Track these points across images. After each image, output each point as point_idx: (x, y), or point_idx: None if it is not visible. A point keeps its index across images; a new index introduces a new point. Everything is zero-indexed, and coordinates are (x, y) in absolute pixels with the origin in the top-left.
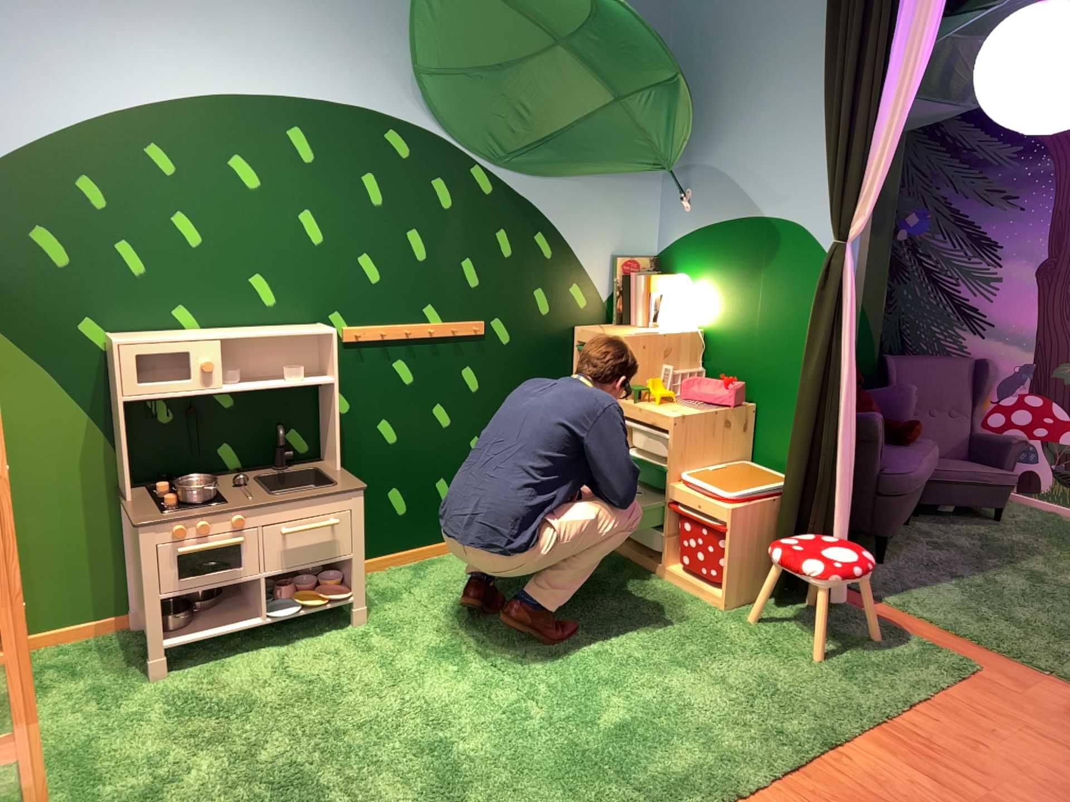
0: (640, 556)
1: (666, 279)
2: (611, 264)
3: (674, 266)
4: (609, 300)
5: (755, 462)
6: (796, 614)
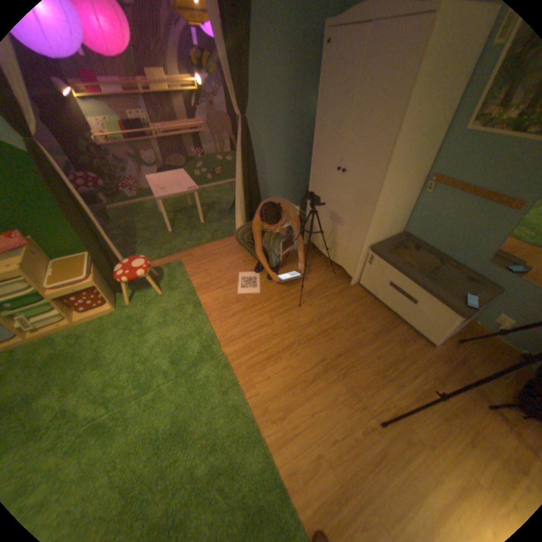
0: (50, 330)
1: None
2: None
3: None
4: None
5: (51, 259)
6: (131, 290)
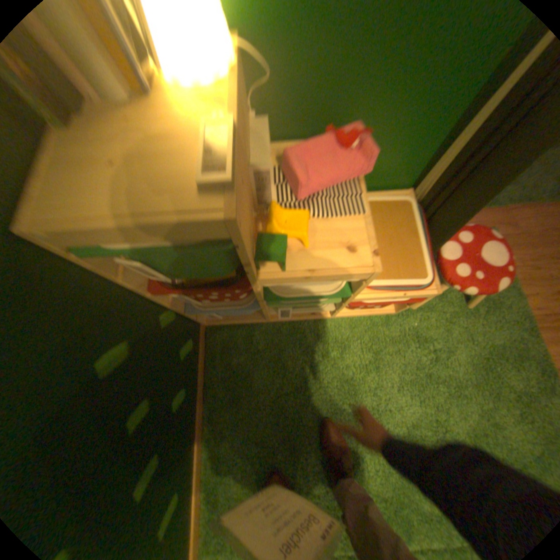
0: (303, 317)
1: None
2: None
3: None
4: None
5: None
6: None
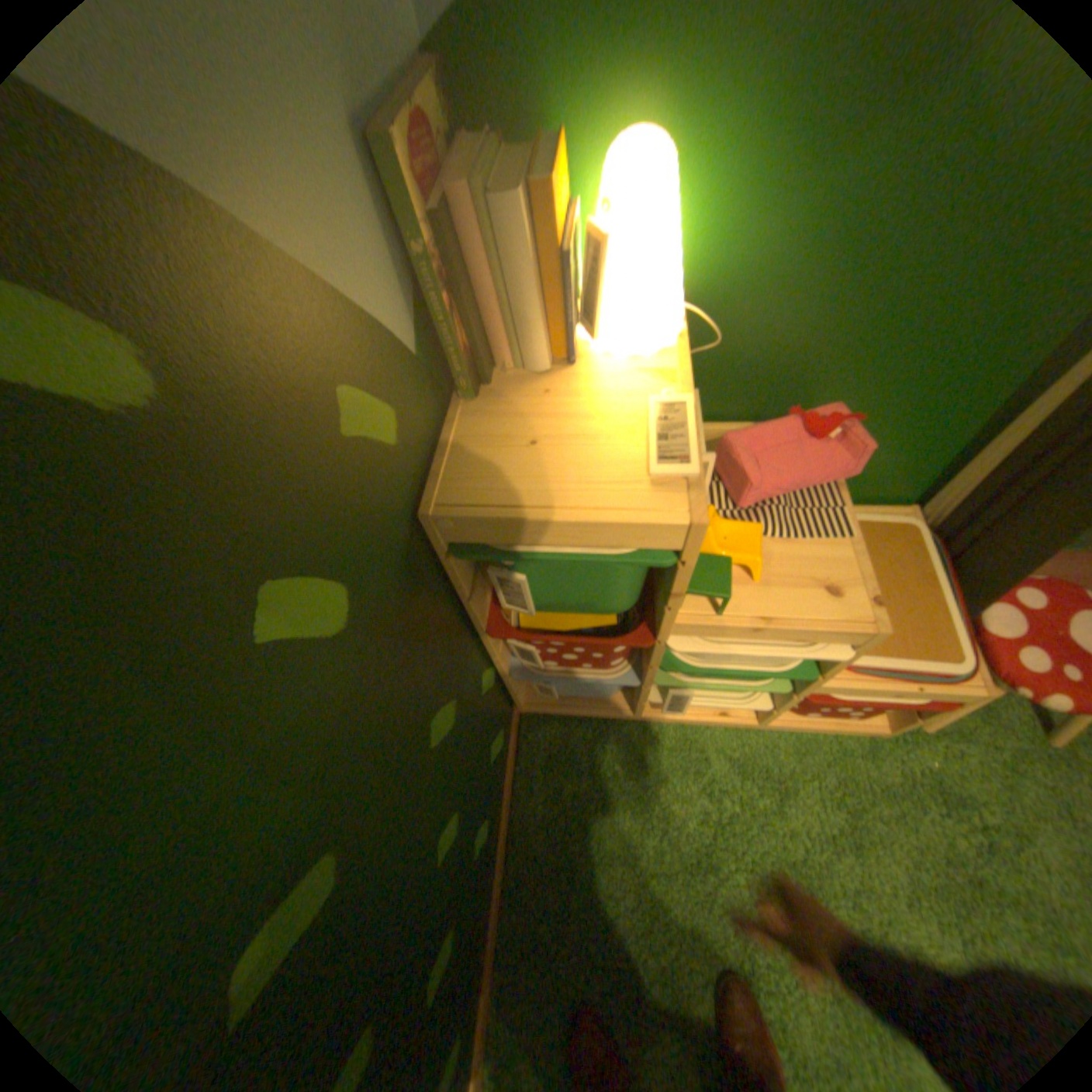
0: (704, 719)
1: (562, 164)
2: (372, 179)
3: (529, 82)
4: (421, 333)
5: None
6: None
